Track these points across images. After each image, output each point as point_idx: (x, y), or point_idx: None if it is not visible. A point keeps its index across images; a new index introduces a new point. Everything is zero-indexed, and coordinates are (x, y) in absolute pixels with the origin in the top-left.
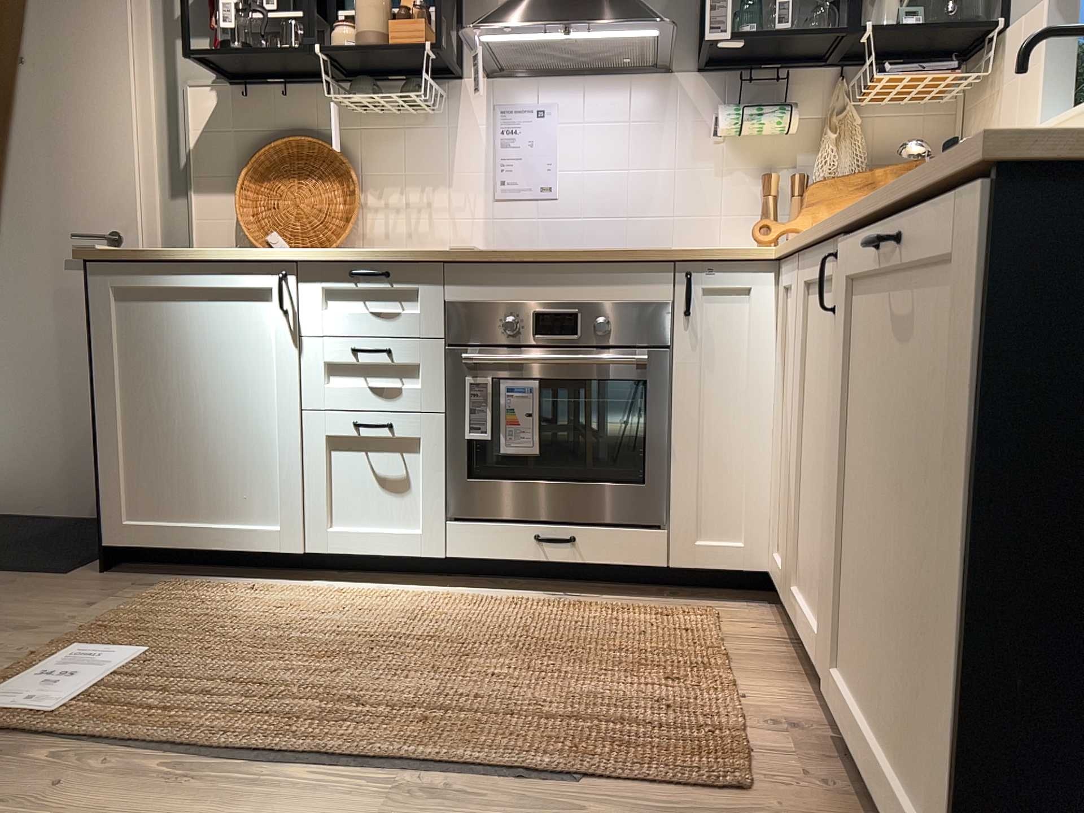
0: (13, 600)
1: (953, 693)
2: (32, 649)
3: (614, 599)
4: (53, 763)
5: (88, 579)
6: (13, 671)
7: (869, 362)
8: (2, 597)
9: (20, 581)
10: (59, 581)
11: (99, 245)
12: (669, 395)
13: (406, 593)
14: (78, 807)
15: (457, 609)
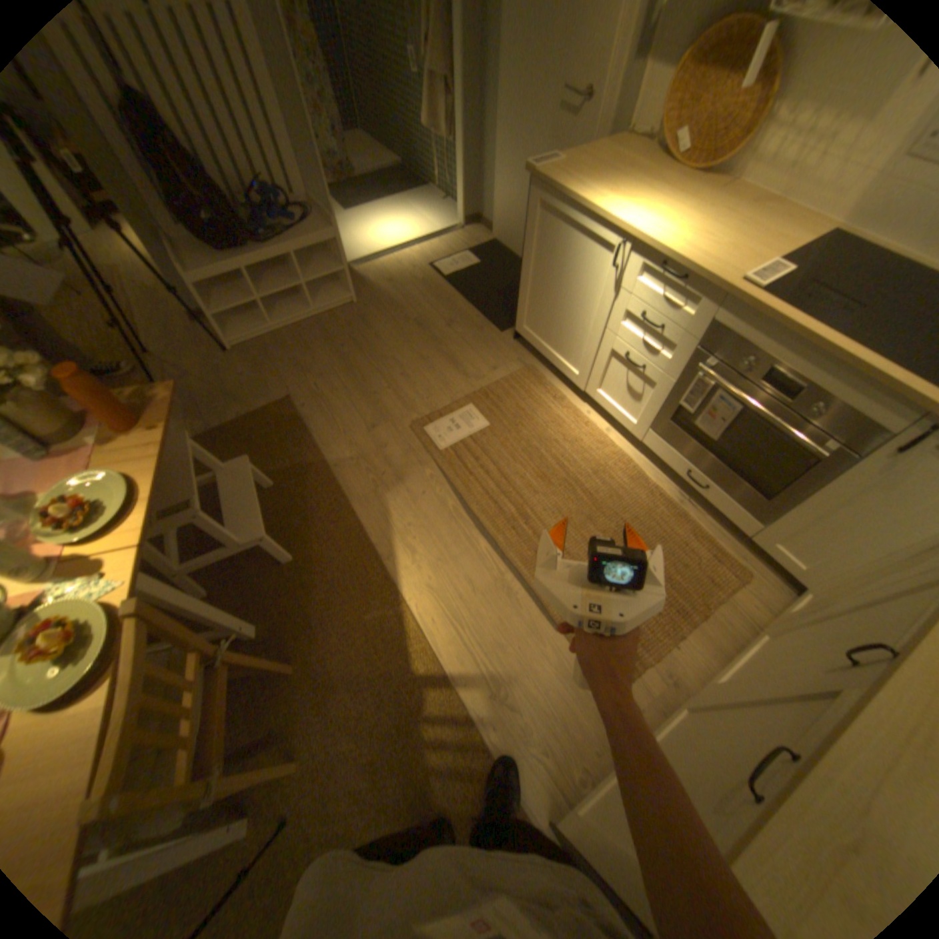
0: (473, 347)
1: (600, 826)
2: (460, 393)
3: (711, 521)
4: (430, 476)
5: (505, 342)
6: (446, 408)
7: (785, 721)
8: (472, 341)
9: (484, 328)
10: (495, 338)
11: (579, 95)
12: (837, 472)
13: (612, 444)
14: (424, 505)
15: (622, 476)
